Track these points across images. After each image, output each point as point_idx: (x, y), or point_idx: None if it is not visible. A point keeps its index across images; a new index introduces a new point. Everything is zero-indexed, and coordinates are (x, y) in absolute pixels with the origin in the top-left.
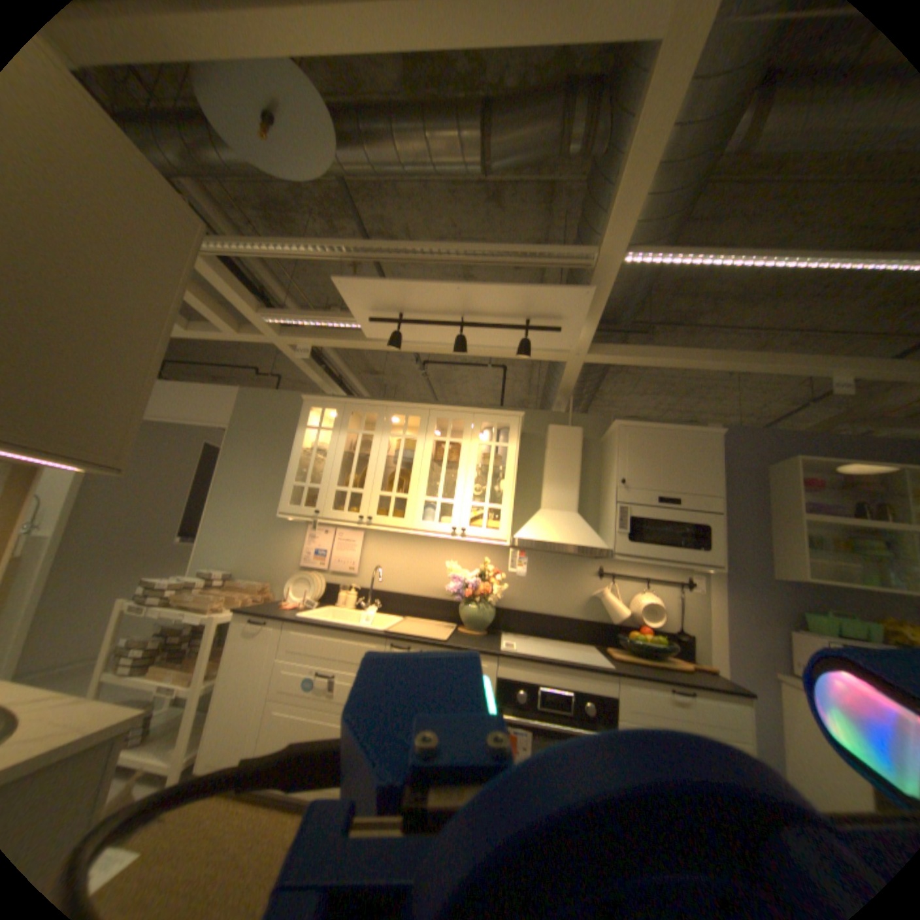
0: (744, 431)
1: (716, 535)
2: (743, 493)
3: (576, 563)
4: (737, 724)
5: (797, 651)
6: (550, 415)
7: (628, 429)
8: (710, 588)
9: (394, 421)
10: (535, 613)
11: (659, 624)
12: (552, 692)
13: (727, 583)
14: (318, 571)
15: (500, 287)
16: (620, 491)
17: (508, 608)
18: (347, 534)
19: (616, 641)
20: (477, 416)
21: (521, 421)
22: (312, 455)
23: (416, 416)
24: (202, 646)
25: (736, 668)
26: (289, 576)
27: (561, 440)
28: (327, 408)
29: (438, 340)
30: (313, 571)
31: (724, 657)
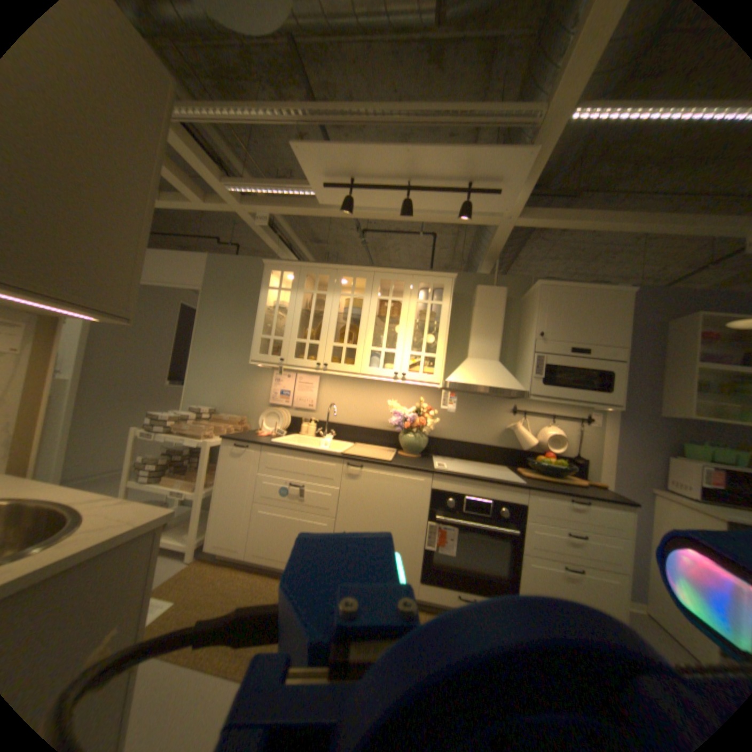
0: (651, 290)
1: (618, 379)
2: (643, 345)
3: (494, 402)
4: (622, 526)
5: (673, 473)
6: (477, 277)
7: (550, 288)
8: (605, 423)
9: (342, 282)
10: (459, 441)
11: (561, 451)
12: (475, 500)
13: (621, 419)
14: (284, 407)
15: (449, 149)
16: (538, 342)
17: (437, 437)
18: (306, 378)
19: (524, 462)
20: (416, 278)
21: (453, 282)
22: (274, 312)
23: (362, 277)
24: (199, 462)
25: (620, 484)
26: (261, 411)
27: (488, 298)
28: (285, 271)
29: (382, 206)
30: (280, 407)
31: (611, 476)
